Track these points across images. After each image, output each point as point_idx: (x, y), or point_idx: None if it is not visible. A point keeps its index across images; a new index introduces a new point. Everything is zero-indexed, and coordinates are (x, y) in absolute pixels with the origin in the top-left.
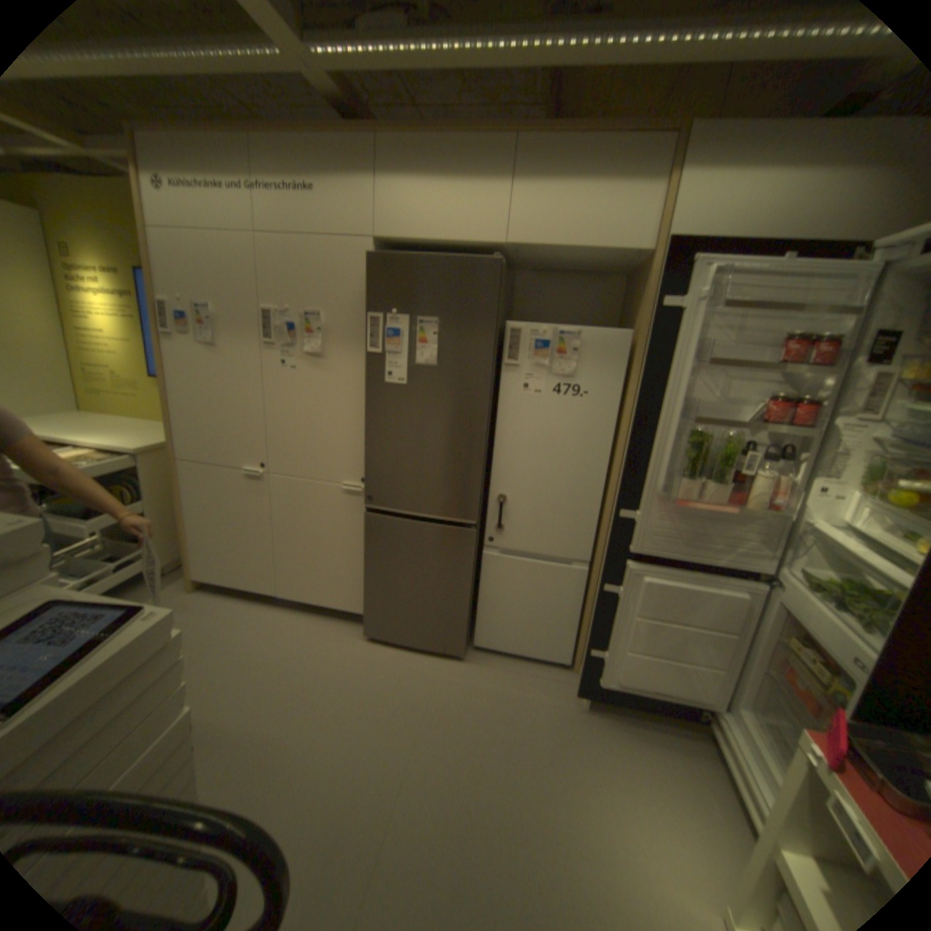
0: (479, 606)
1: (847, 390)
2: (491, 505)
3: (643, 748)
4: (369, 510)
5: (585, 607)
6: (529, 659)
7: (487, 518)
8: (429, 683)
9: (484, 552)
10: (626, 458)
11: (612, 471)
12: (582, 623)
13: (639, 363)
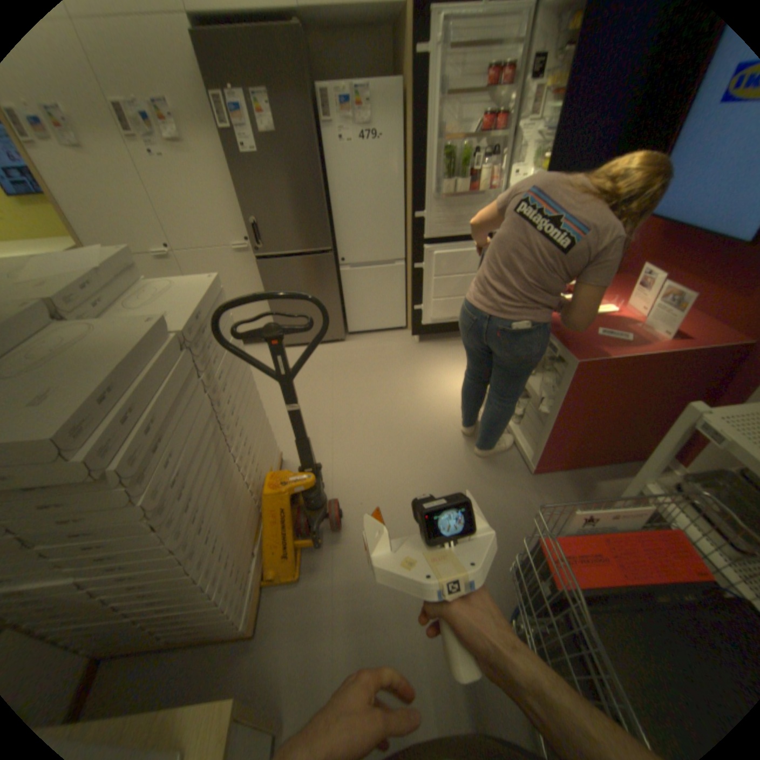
0: (346, 306)
1: (527, 102)
2: (337, 235)
3: (447, 348)
4: (258, 259)
5: (407, 289)
6: (382, 331)
7: (337, 247)
8: (329, 355)
9: (340, 271)
10: (412, 176)
11: (406, 193)
12: (407, 299)
13: (410, 105)
